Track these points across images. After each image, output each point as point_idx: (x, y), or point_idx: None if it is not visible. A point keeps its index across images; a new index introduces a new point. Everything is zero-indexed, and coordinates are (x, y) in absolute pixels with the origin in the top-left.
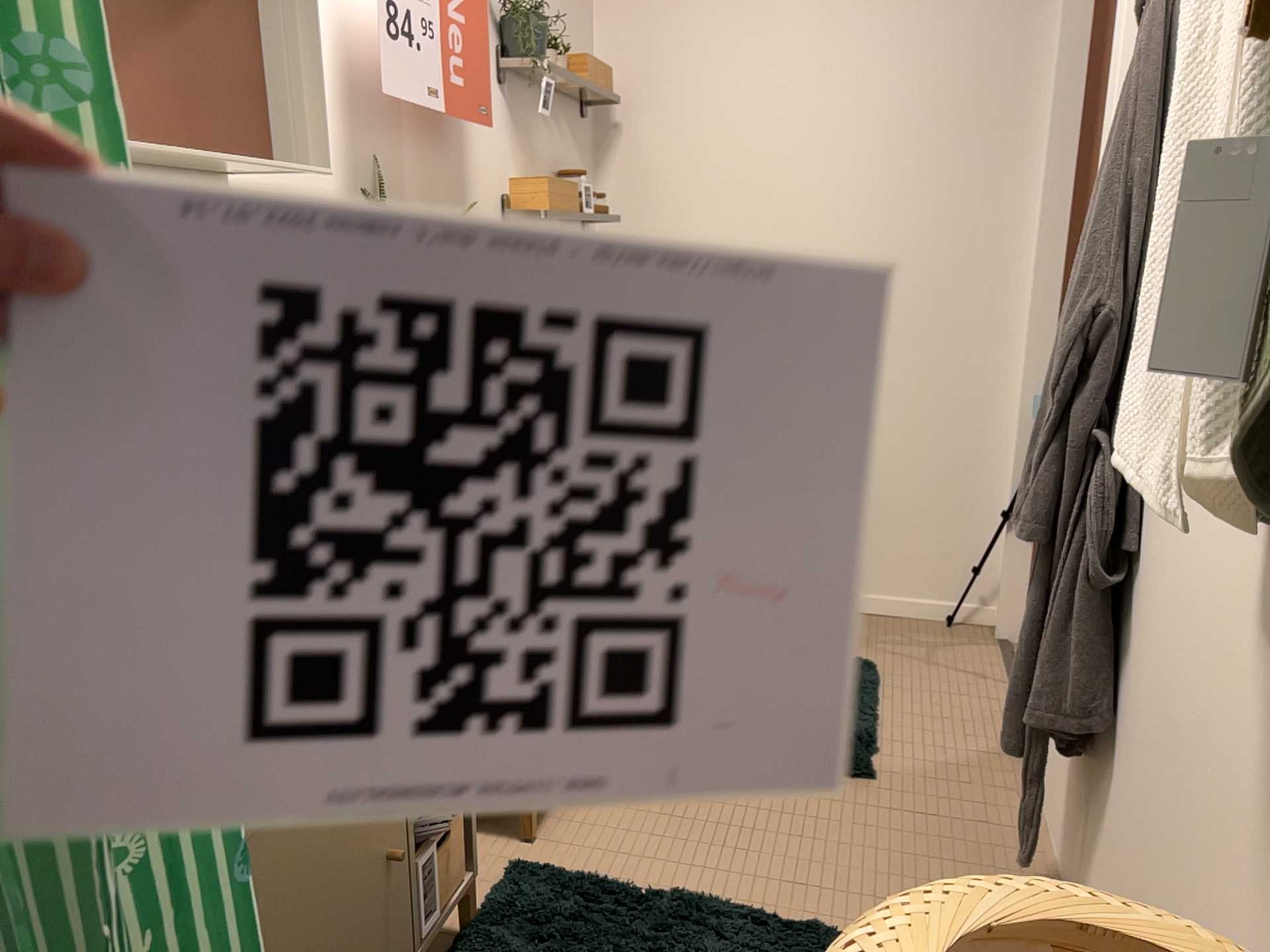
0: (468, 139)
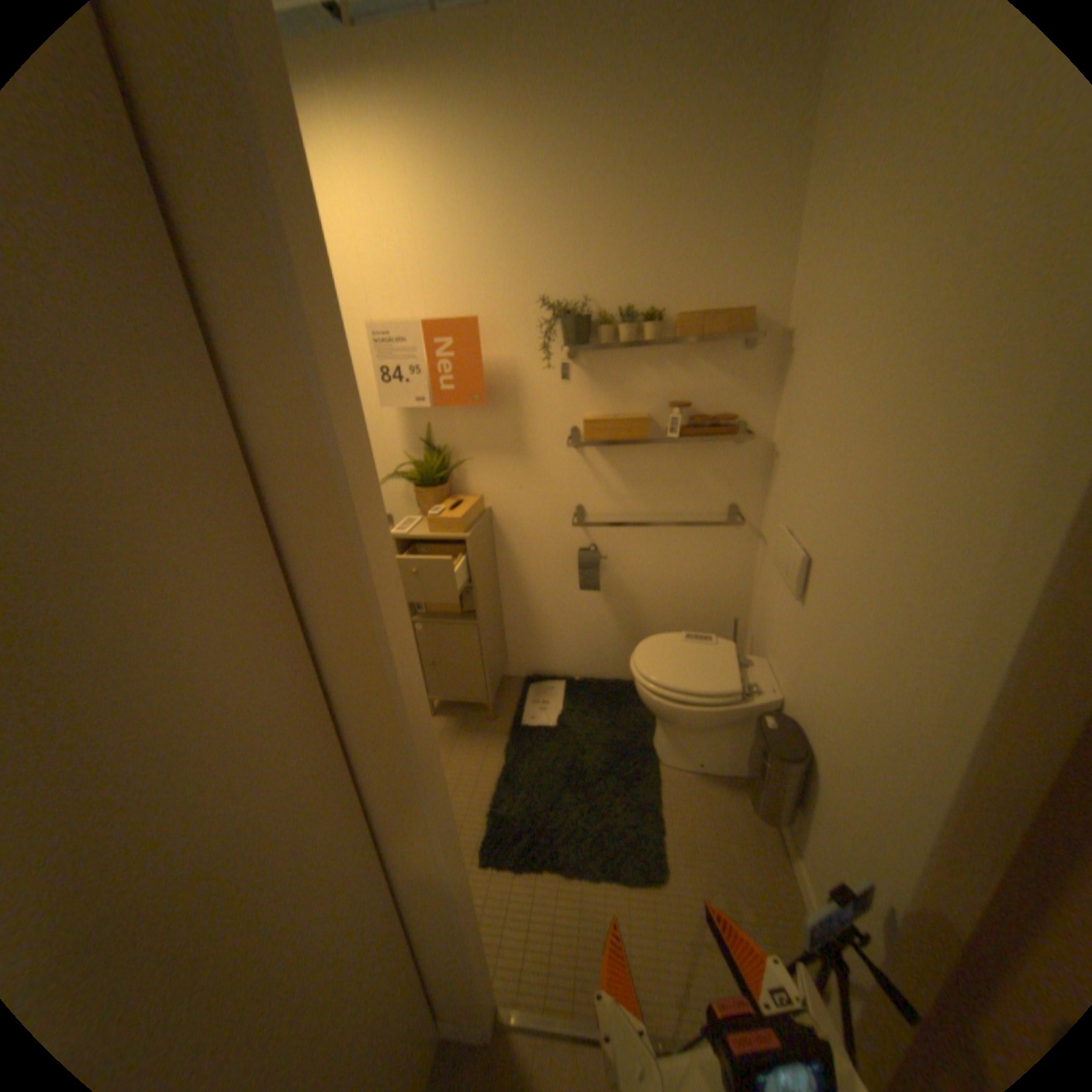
0: (518, 397)
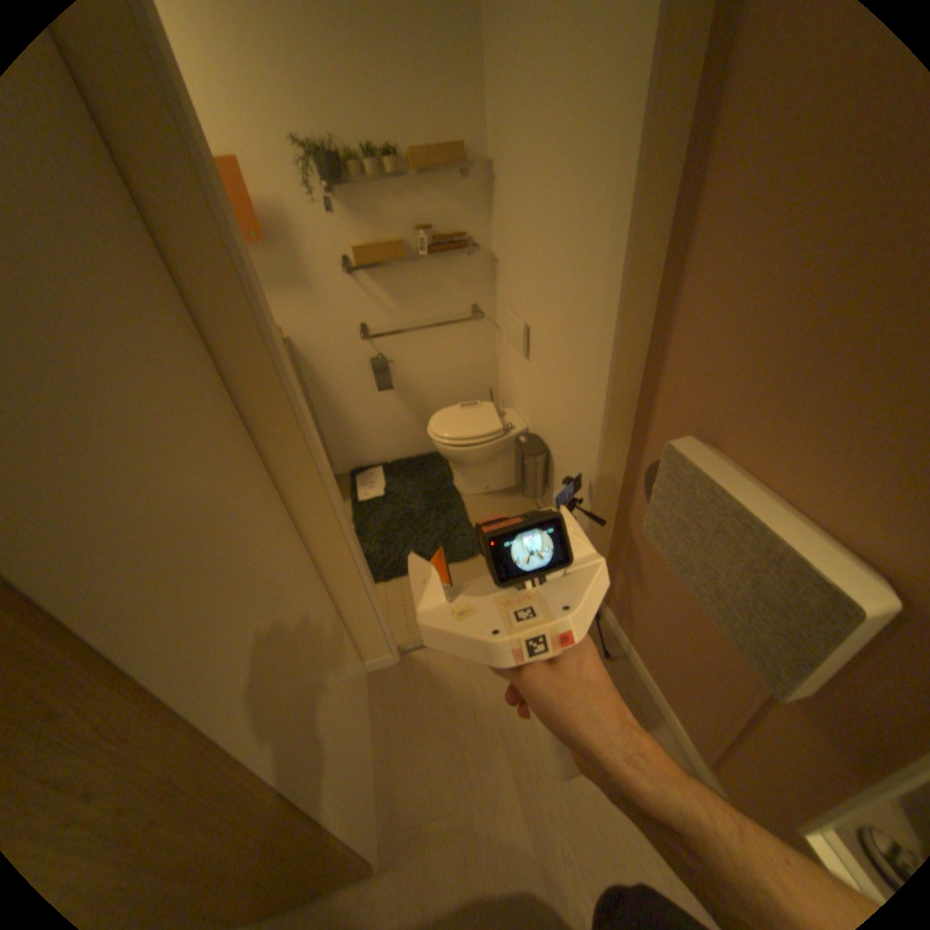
0: (289, 233)
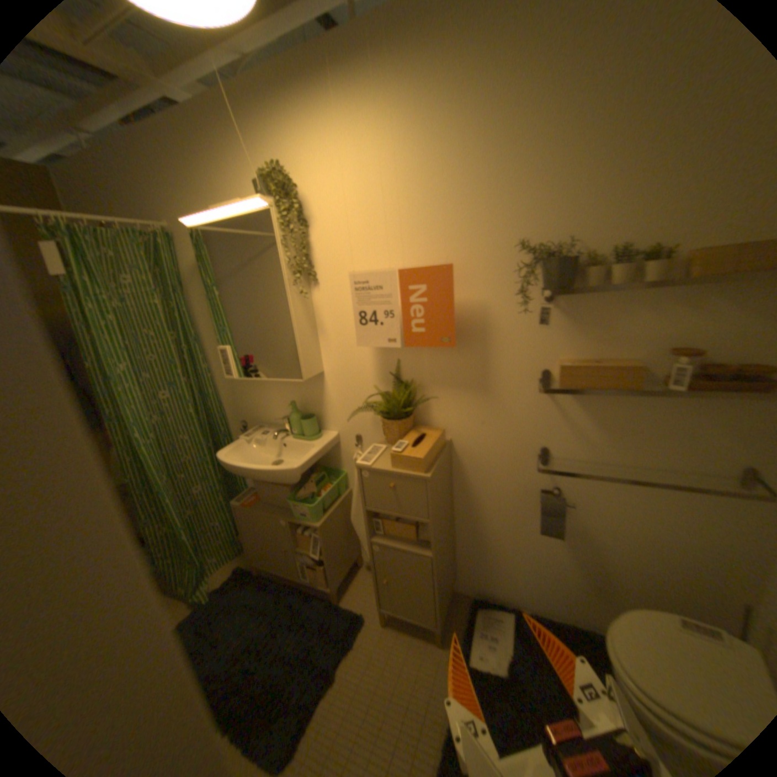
0: (486, 337)
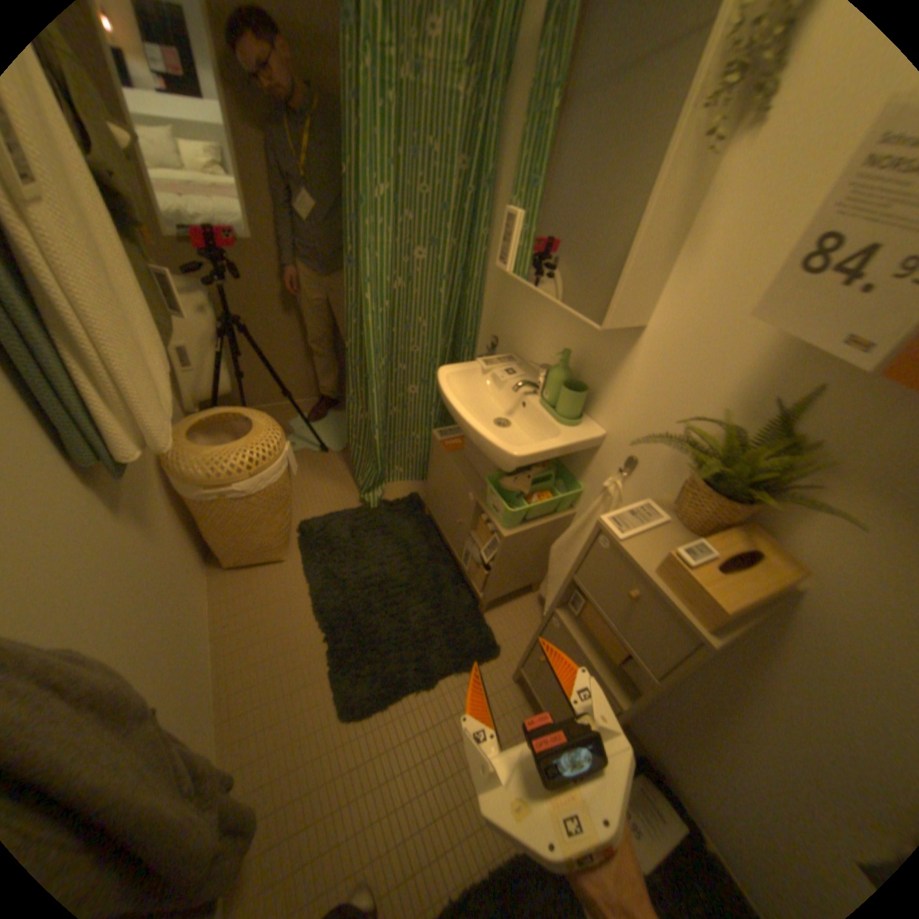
0: None
